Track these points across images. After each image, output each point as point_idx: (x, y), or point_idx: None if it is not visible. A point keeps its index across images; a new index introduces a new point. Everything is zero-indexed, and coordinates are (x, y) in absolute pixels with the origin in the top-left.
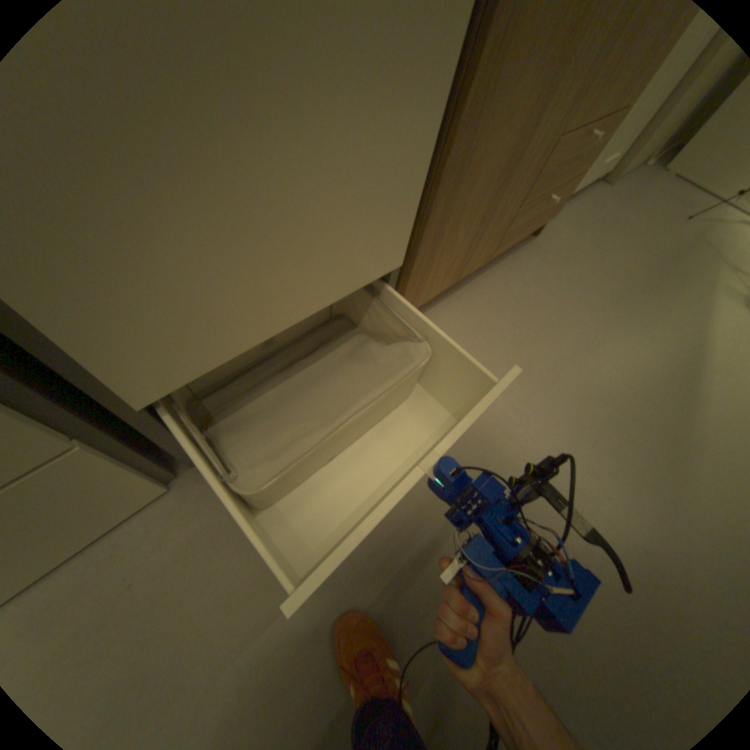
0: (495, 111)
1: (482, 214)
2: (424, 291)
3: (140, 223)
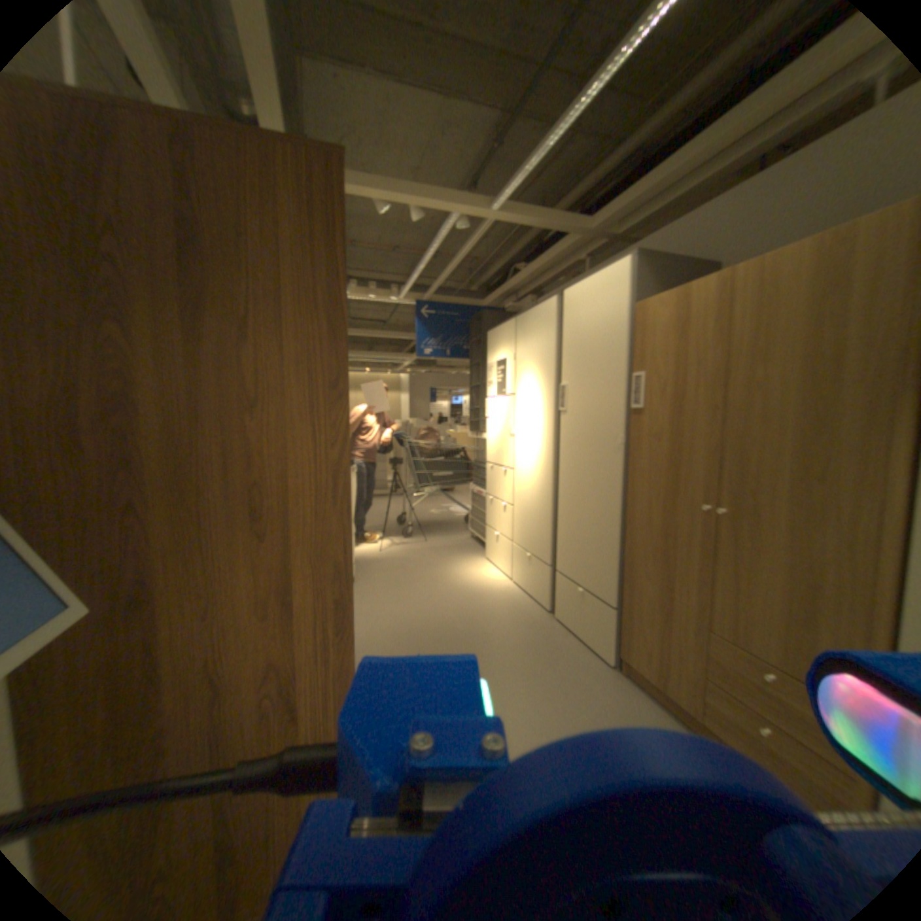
0: (637, 572)
1: (658, 637)
2: (633, 660)
3: (565, 537)
